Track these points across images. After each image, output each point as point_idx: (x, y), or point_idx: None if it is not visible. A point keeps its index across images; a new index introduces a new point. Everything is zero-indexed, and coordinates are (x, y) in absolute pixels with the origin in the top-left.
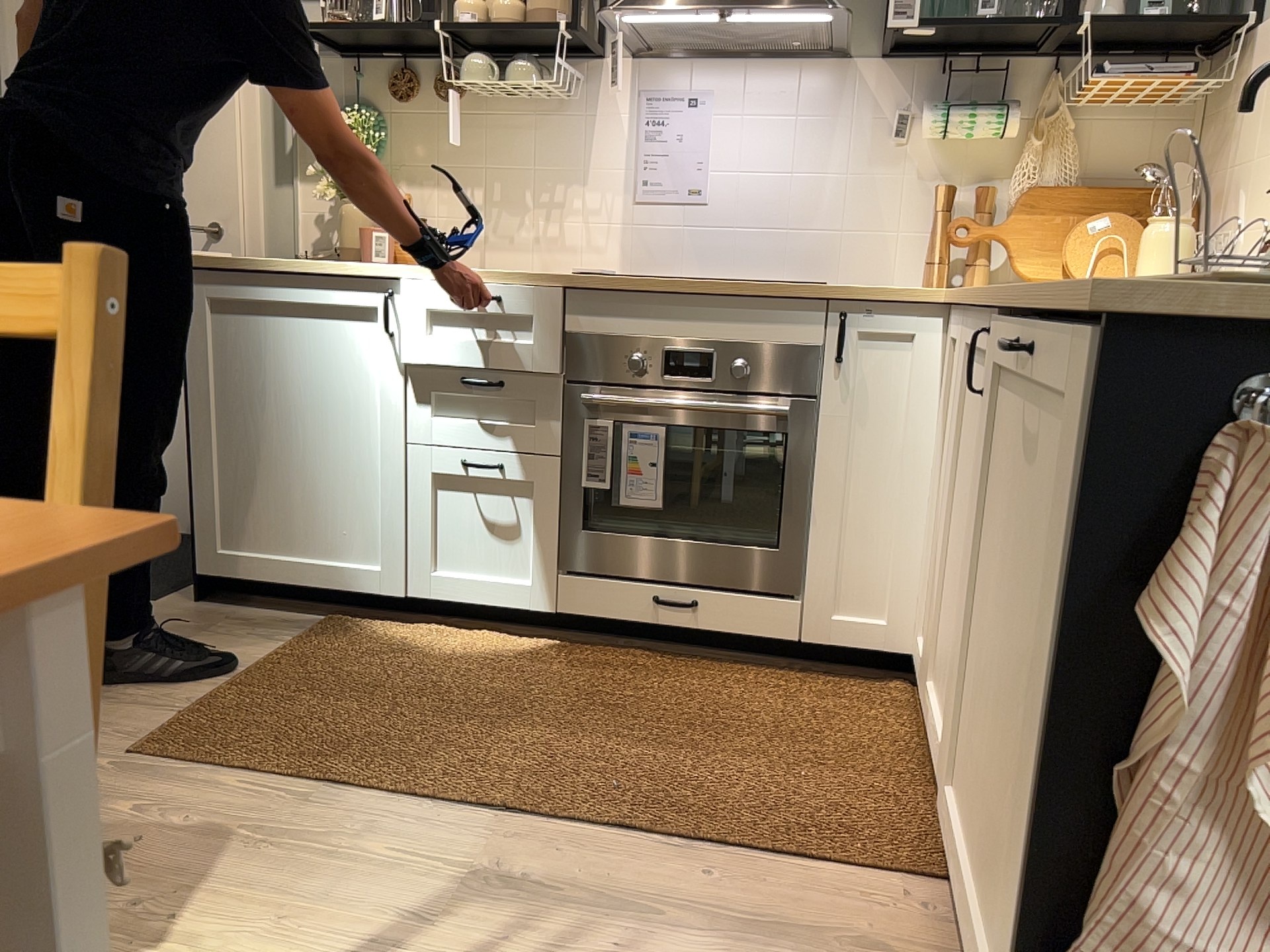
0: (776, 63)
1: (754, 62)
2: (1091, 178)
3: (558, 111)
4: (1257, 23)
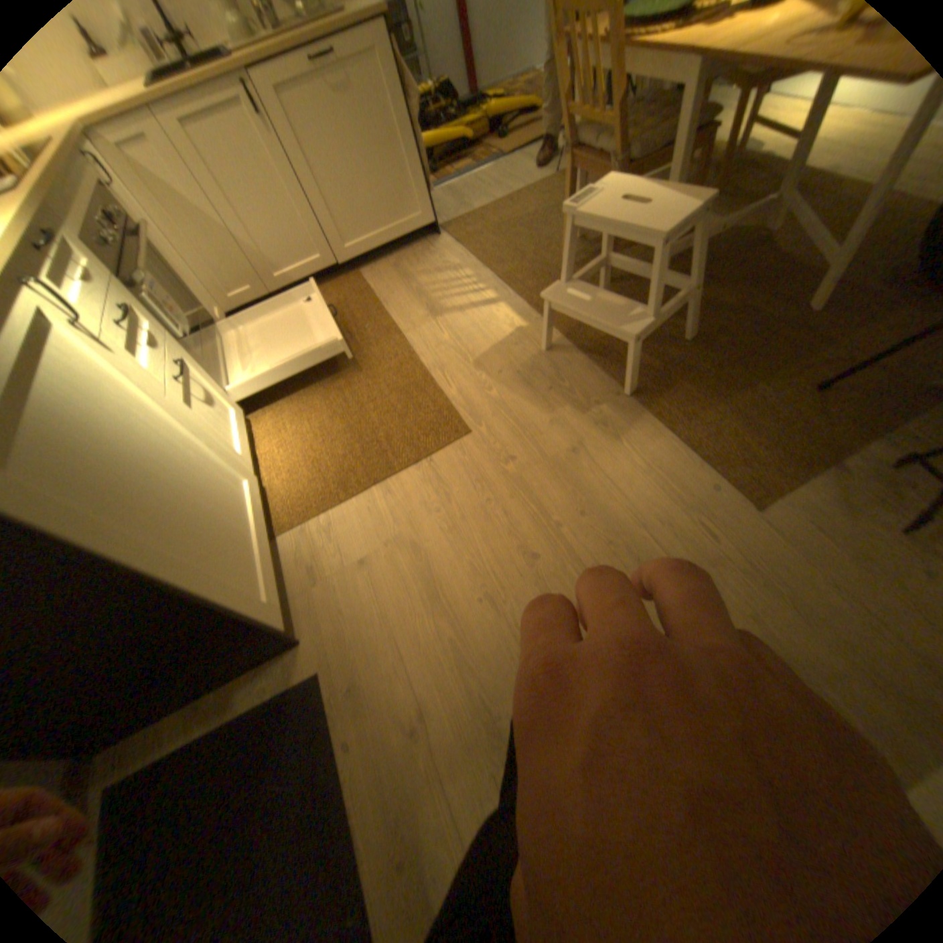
0: None
1: None
2: None
3: None
4: None
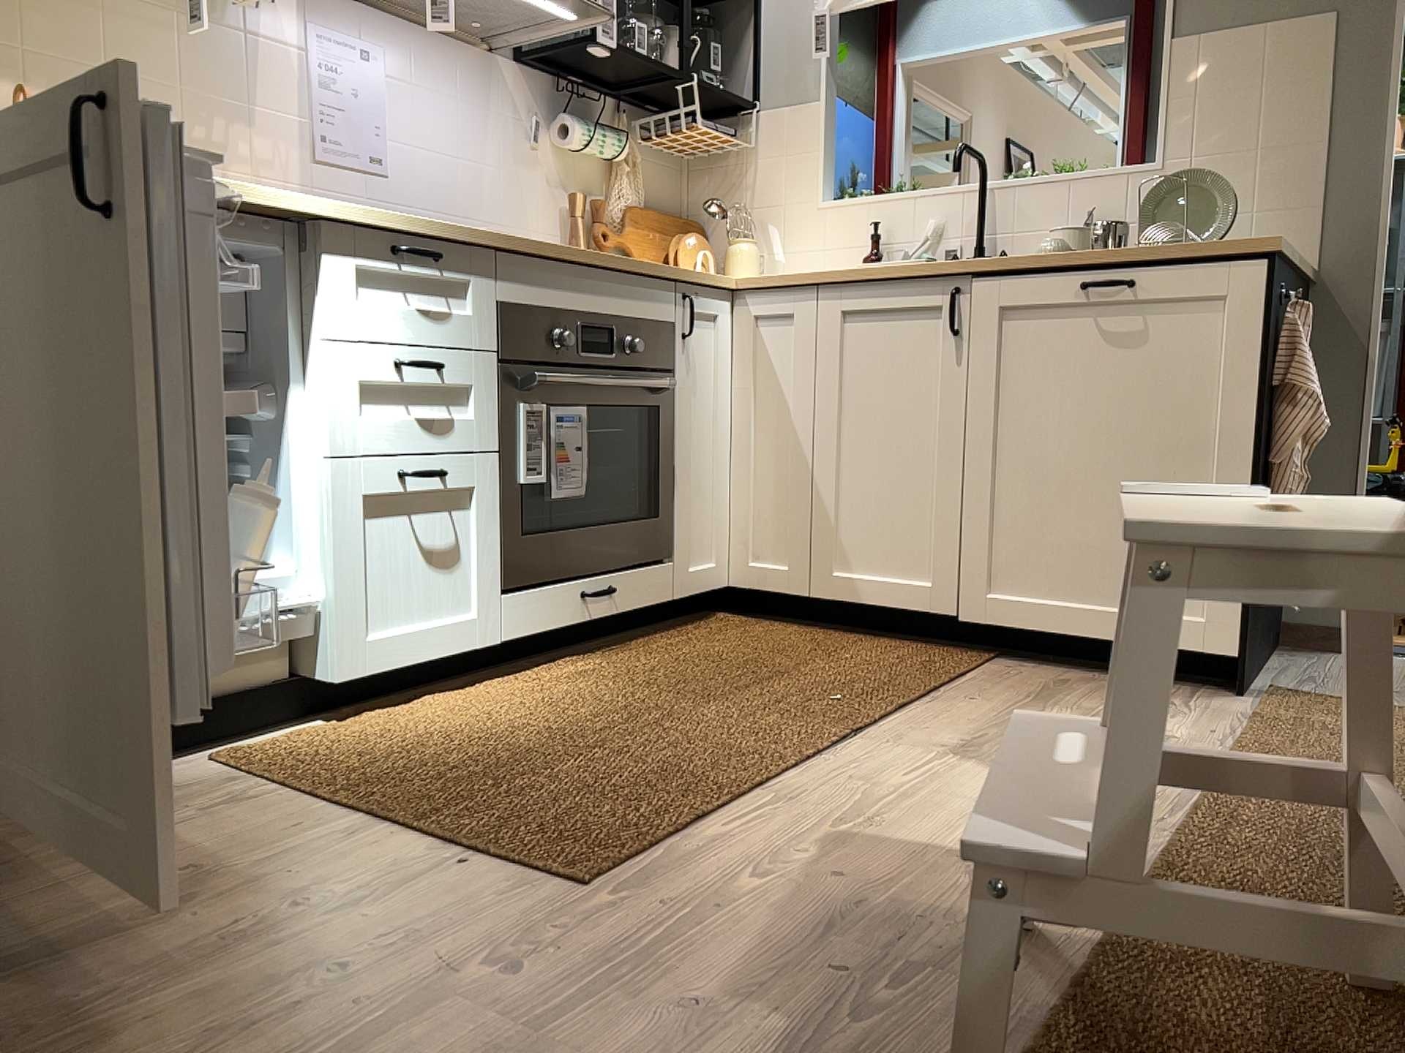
0: (425, 34)
1: (409, 27)
2: (645, 202)
3: (215, 17)
4: (765, 107)
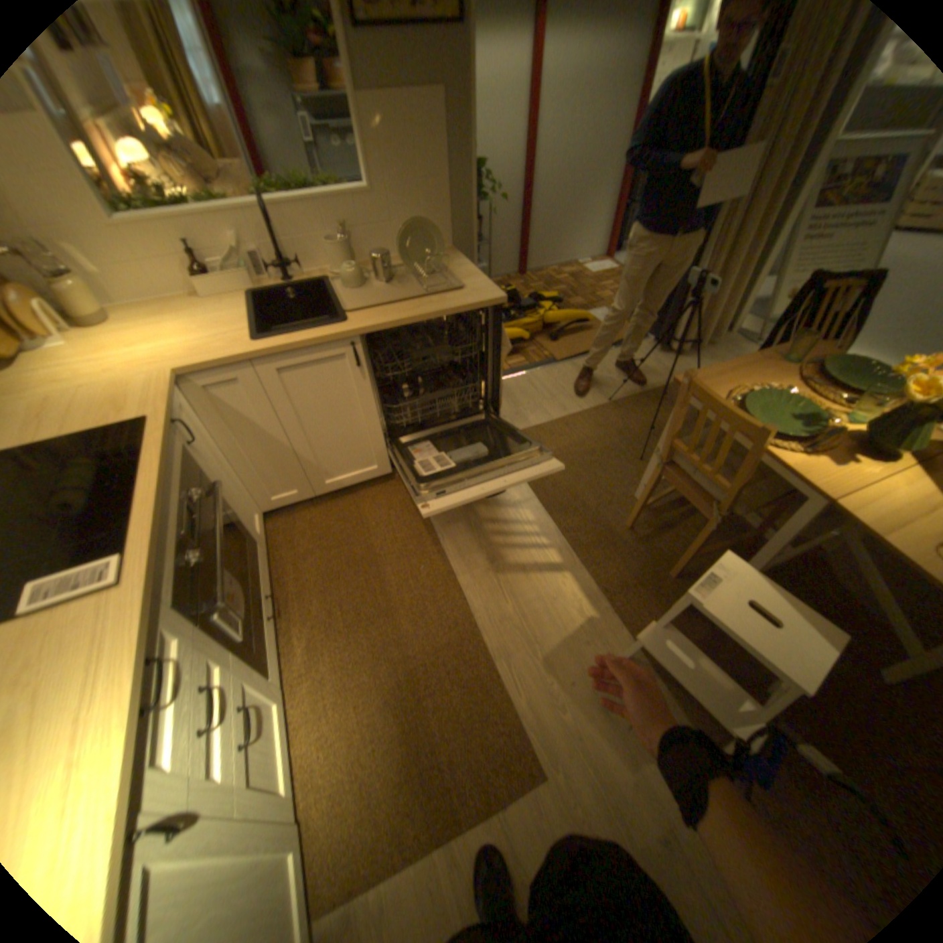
0: None
1: None
2: None
3: None
4: None
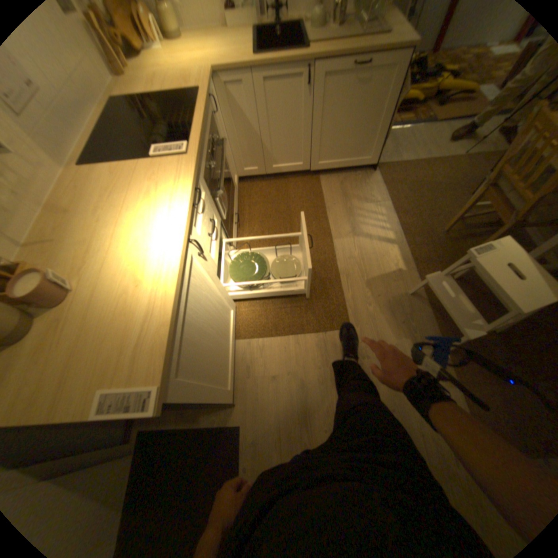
0: None
1: None
2: None
3: None
4: None
